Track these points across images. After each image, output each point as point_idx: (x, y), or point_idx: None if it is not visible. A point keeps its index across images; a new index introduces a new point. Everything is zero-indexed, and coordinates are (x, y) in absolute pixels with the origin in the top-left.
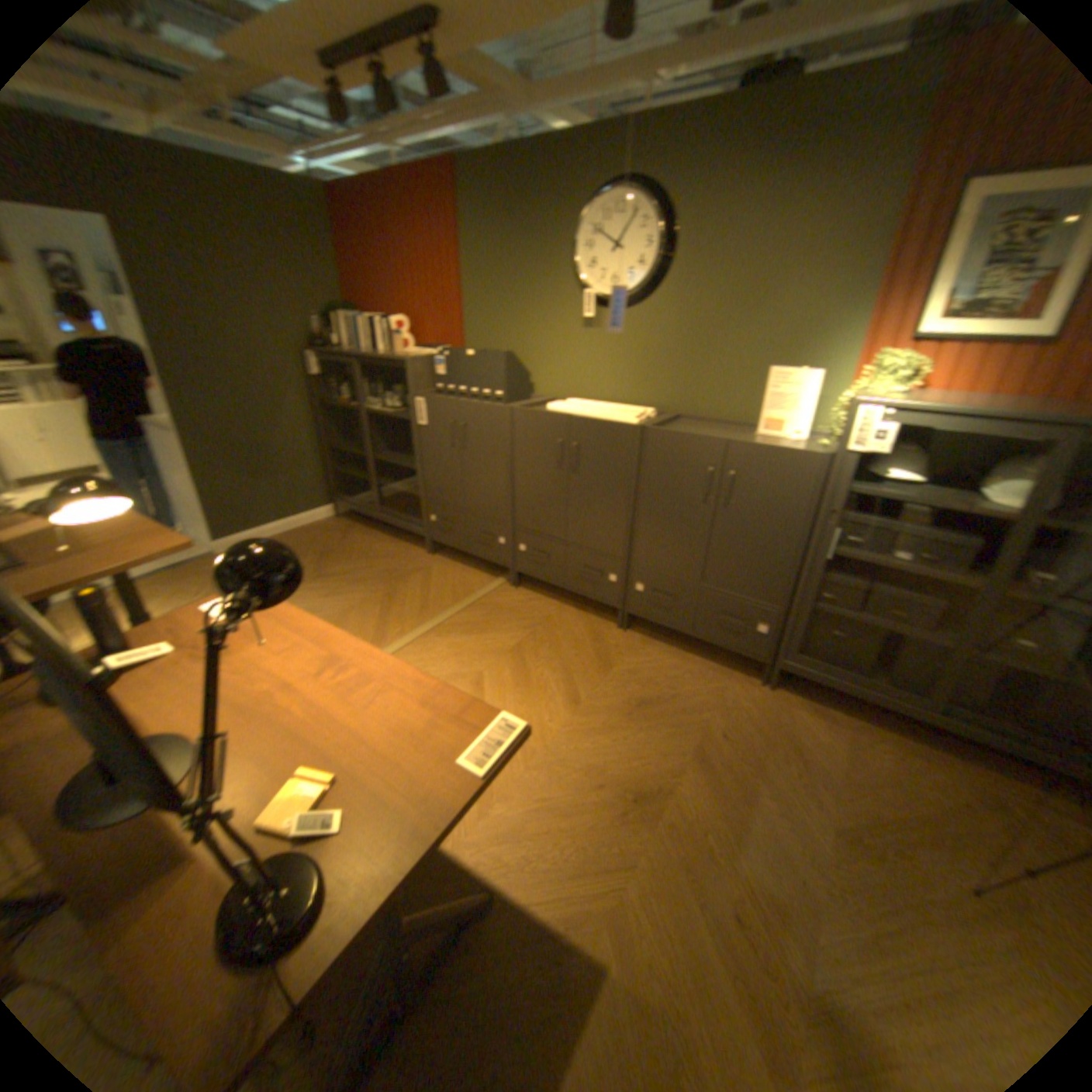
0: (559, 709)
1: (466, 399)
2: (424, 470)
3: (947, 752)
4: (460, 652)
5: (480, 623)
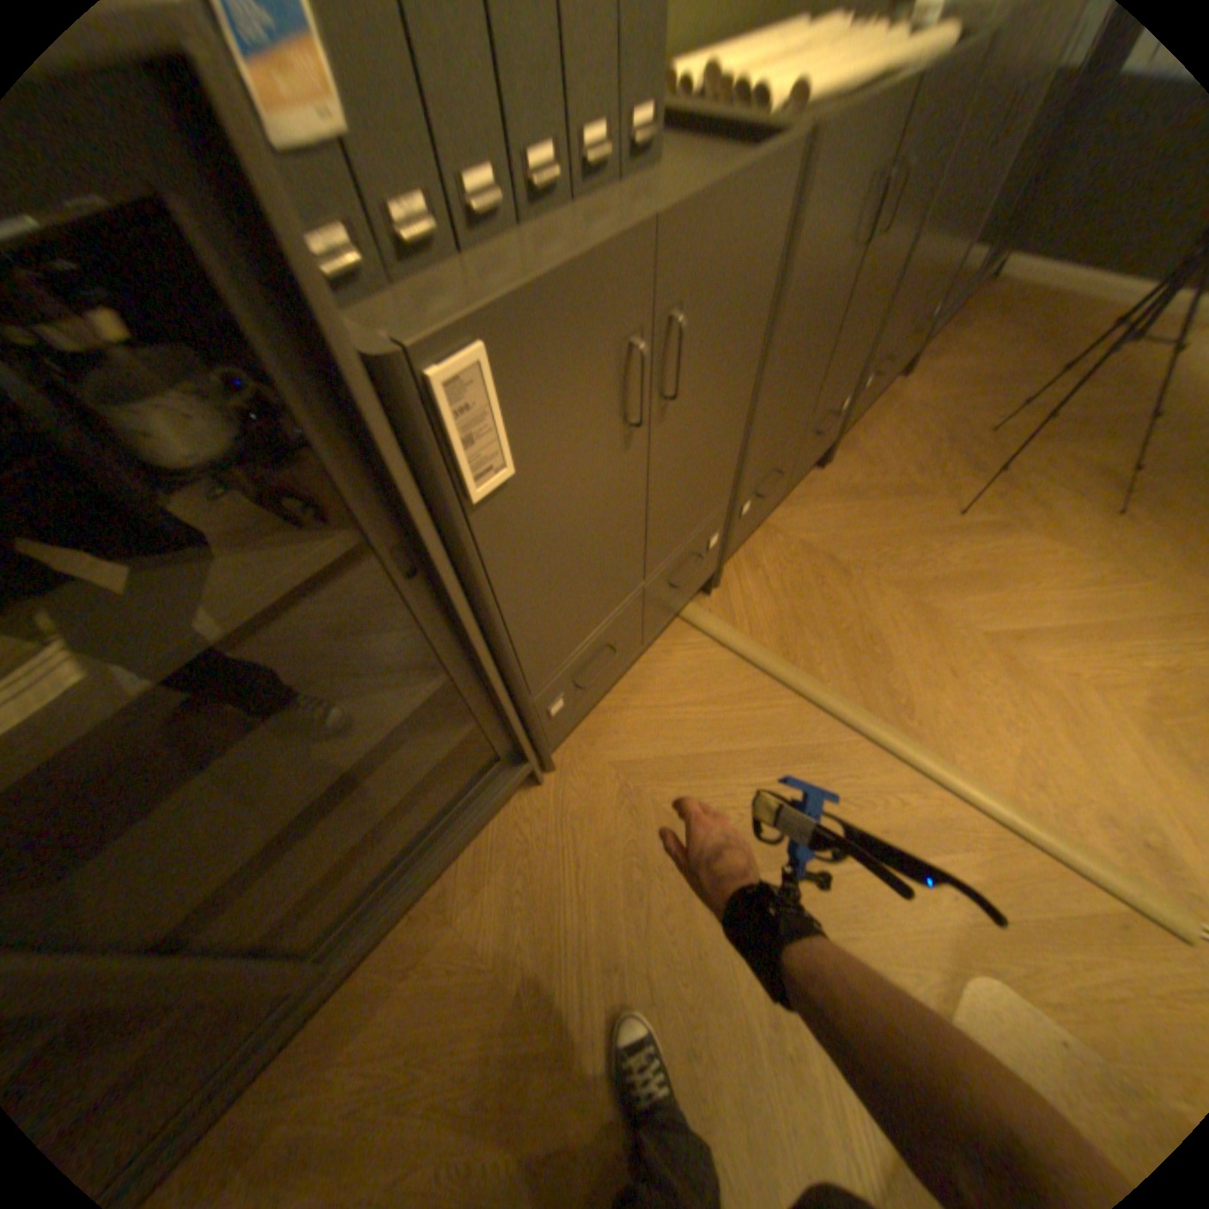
0: (1028, 543)
1: (685, 196)
2: (513, 643)
3: (954, 311)
4: (948, 670)
5: (852, 644)
